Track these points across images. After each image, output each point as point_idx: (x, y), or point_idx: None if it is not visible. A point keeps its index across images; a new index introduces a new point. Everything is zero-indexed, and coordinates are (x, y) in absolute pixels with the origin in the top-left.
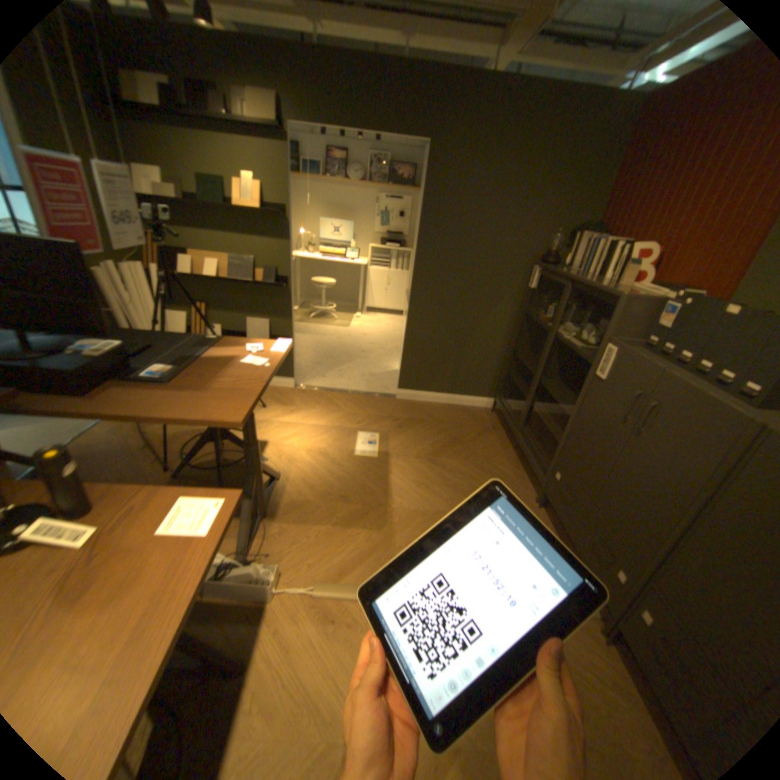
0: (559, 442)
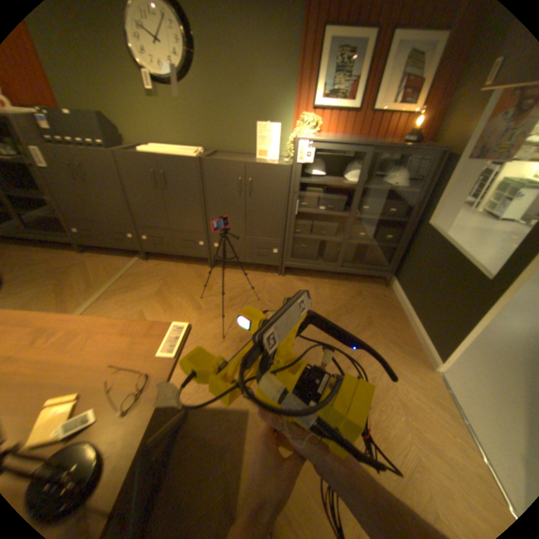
0: (59, 217)
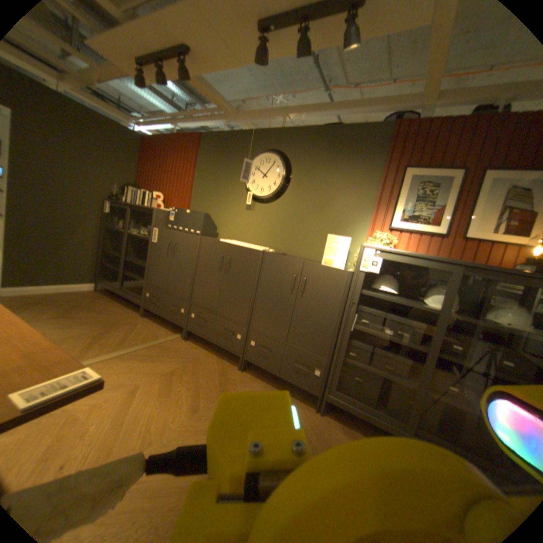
0: (144, 281)
